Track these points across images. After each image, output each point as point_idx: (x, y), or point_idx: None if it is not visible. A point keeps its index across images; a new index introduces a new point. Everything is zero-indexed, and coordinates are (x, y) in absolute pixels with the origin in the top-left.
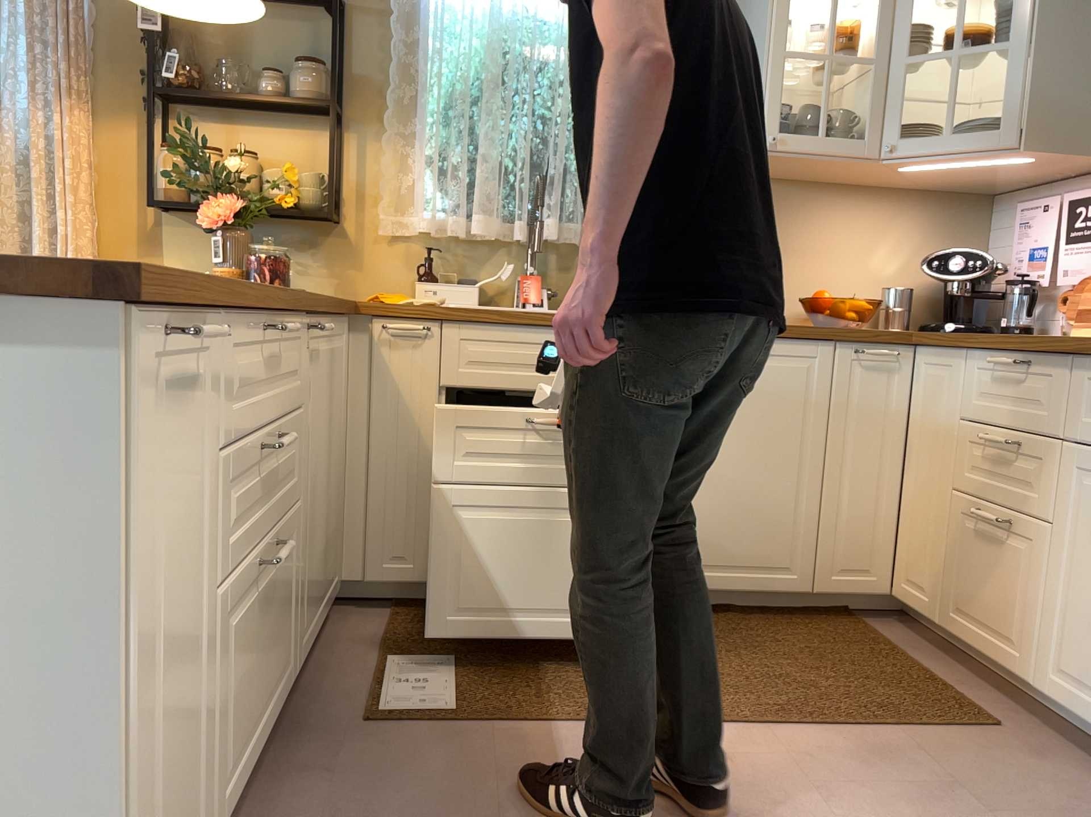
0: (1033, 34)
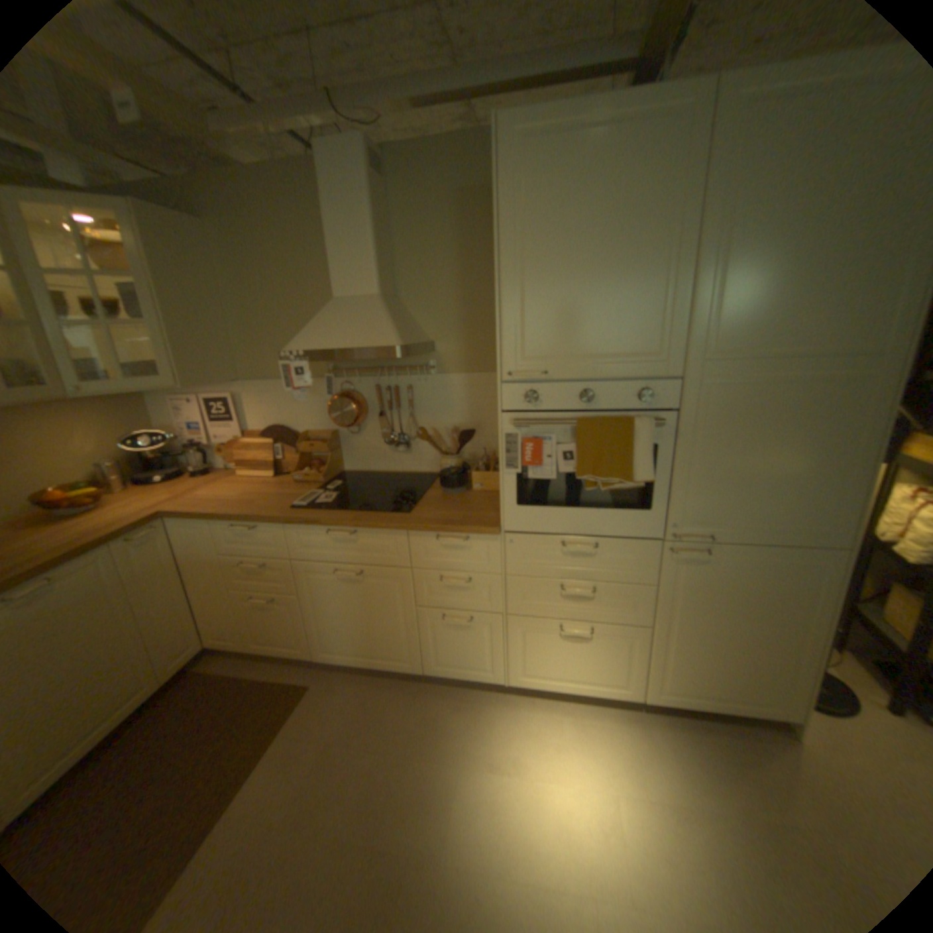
0: (158, 315)
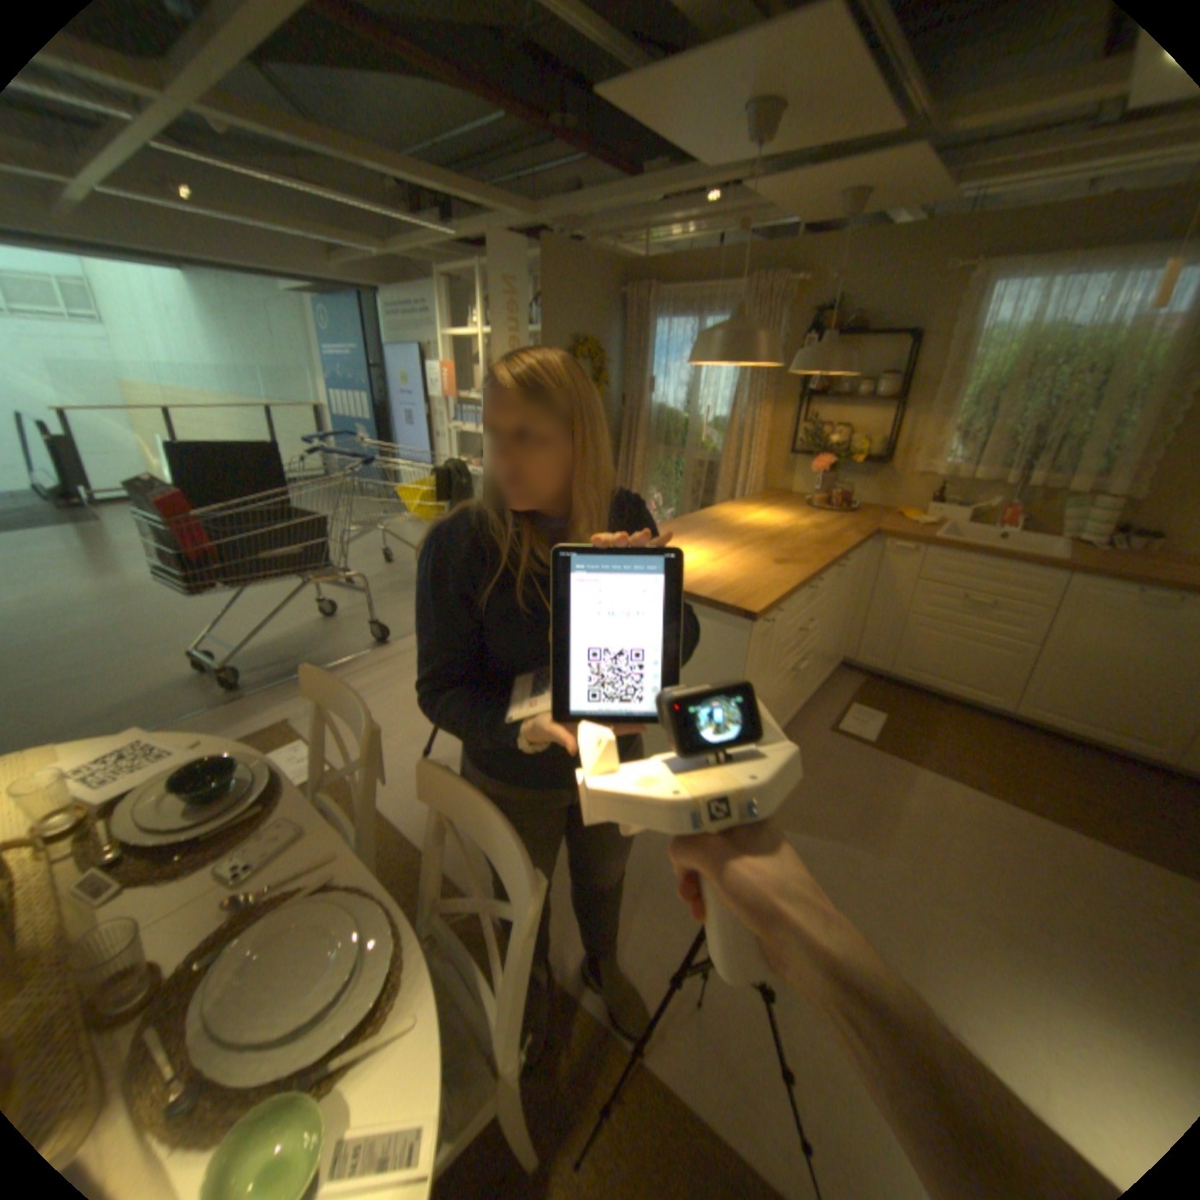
0: None
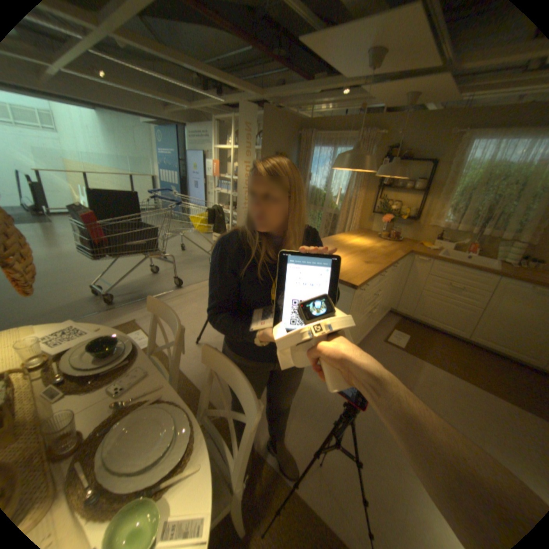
0: None
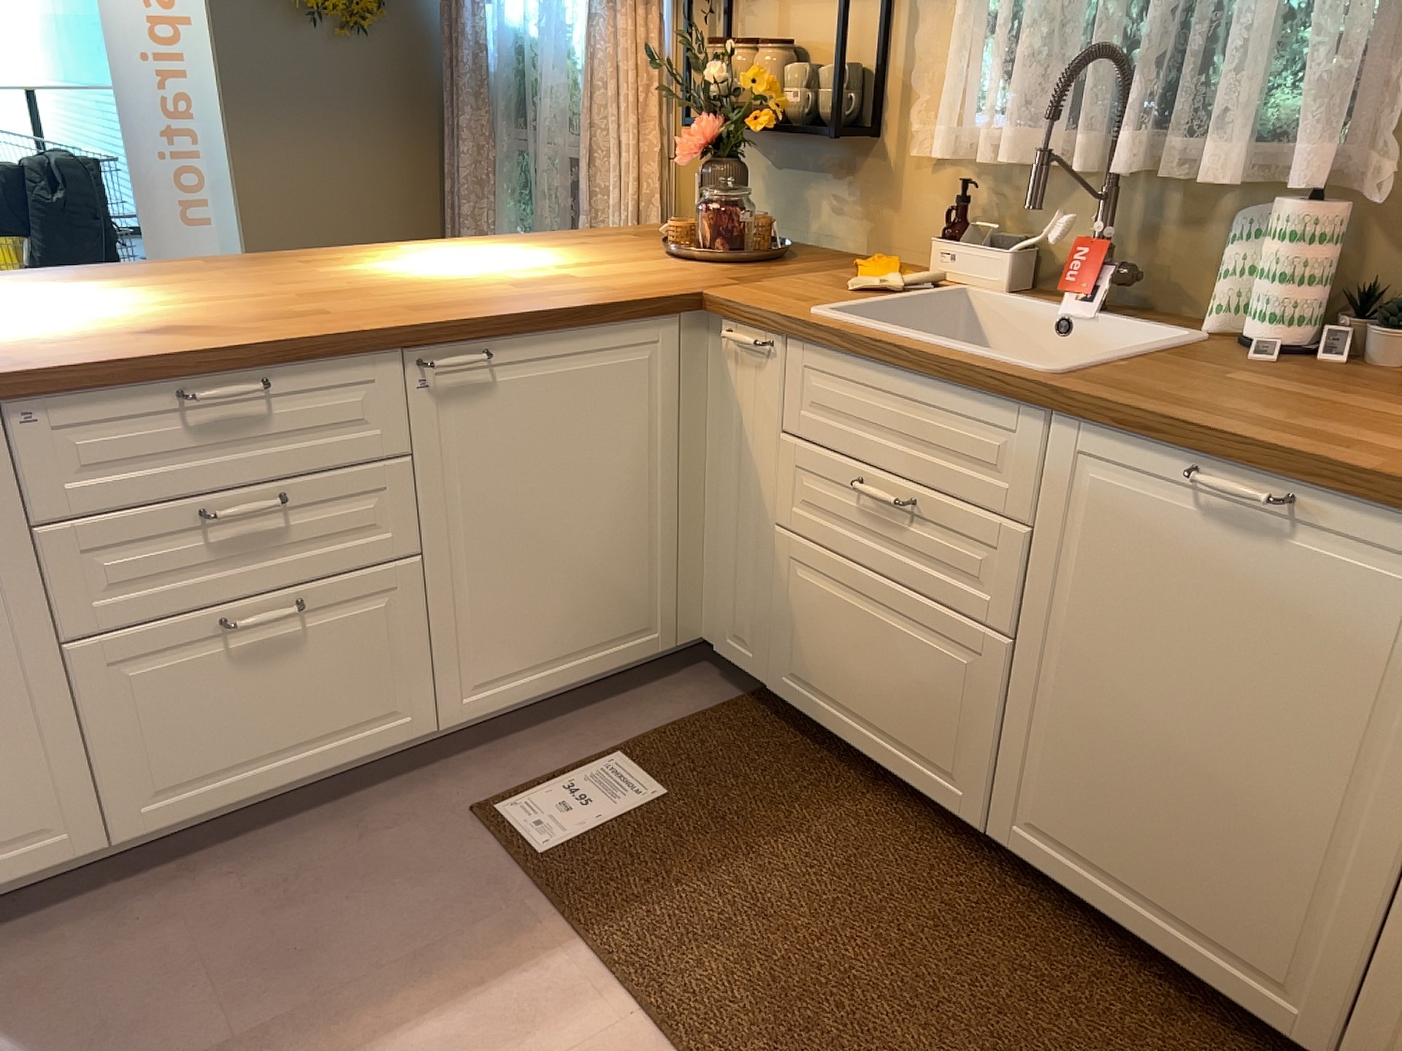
0: None
